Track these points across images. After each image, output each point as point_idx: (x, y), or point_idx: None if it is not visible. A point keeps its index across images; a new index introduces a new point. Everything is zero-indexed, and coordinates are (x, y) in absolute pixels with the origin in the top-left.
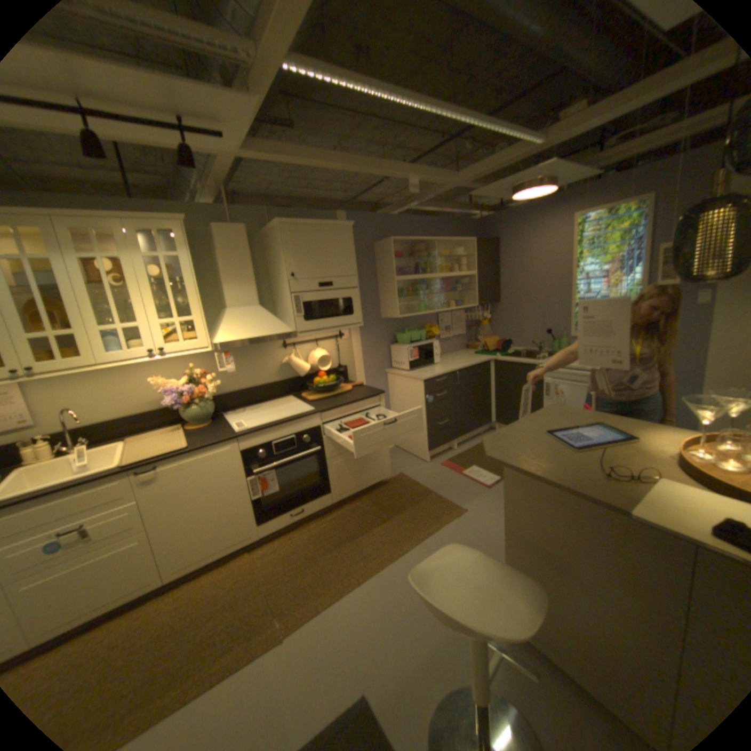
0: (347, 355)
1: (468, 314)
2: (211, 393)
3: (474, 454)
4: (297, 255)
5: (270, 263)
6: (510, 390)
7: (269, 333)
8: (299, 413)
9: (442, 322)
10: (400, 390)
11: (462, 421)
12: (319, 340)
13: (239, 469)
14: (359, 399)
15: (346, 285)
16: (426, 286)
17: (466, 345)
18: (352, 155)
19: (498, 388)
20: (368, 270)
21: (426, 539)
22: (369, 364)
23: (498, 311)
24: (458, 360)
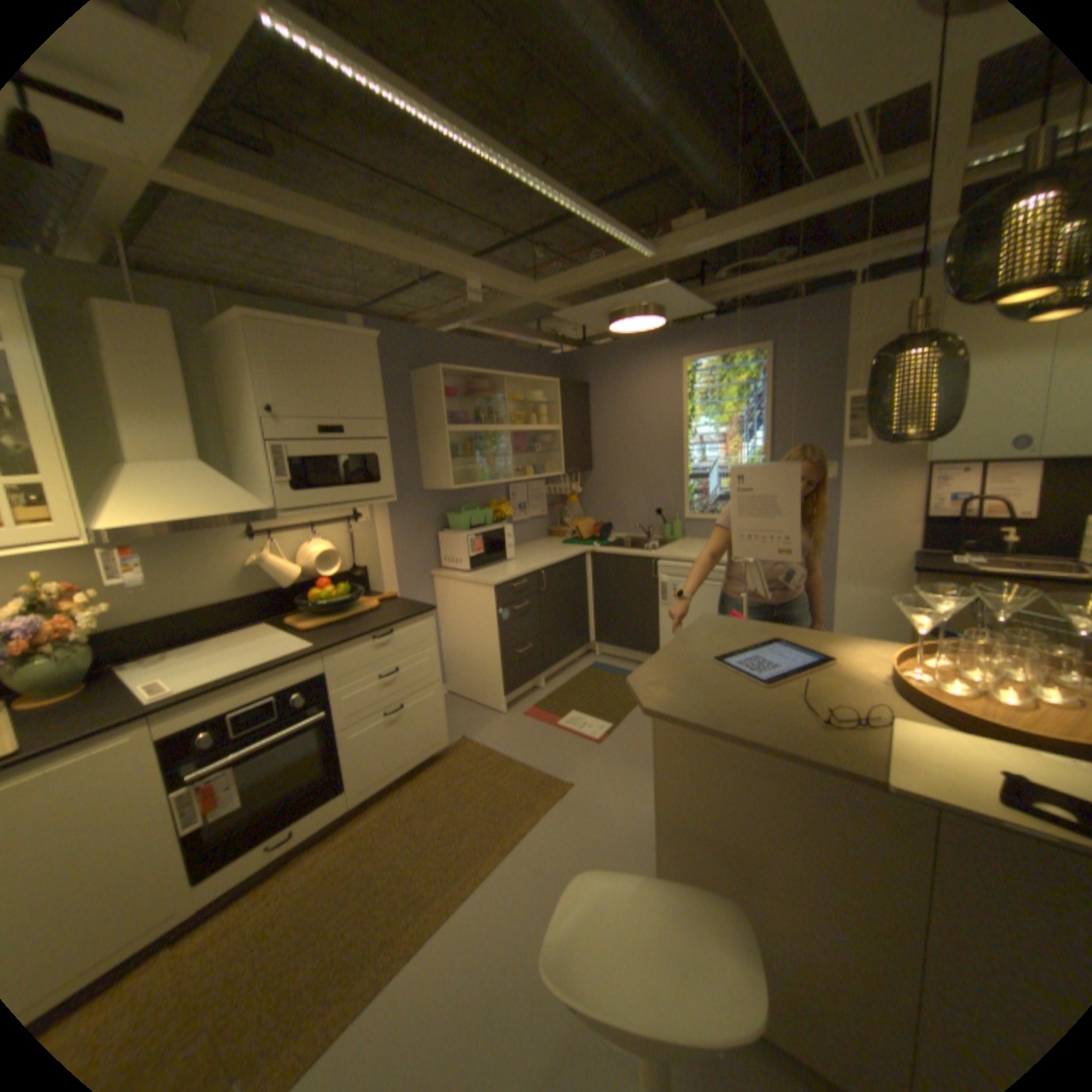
0: (367, 548)
1: (550, 487)
2: (83, 631)
3: (570, 692)
4: (278, 376)
5: (220, 386)
6: (613, 594)
7: (221, 510)
8: (282, 656)
9: (514, 498)
10: (456, 602)
11: (550, 644)
12: (316, 524)
13: (149, 780)
14: (394, 622)
15: (367, 434)
16: (492, 443)
17: (548, 532)
18: (378, 225)
19: (597, 592)
20: (401, 413)
21: (515, 847)
22: (405, 563)
23: (589, 483)
24: (540, 554)
